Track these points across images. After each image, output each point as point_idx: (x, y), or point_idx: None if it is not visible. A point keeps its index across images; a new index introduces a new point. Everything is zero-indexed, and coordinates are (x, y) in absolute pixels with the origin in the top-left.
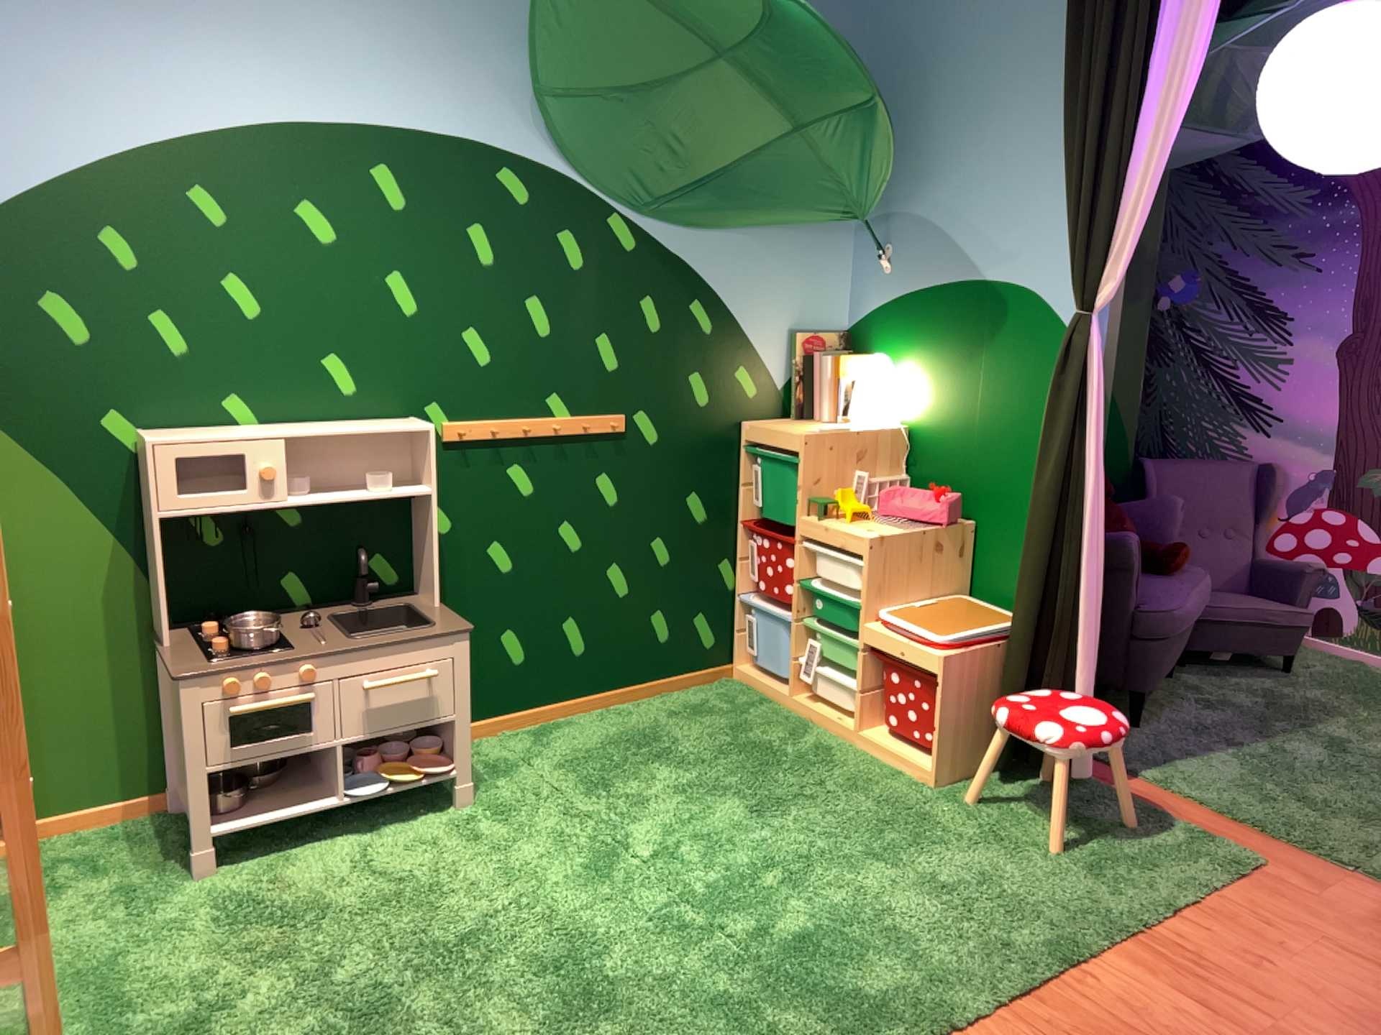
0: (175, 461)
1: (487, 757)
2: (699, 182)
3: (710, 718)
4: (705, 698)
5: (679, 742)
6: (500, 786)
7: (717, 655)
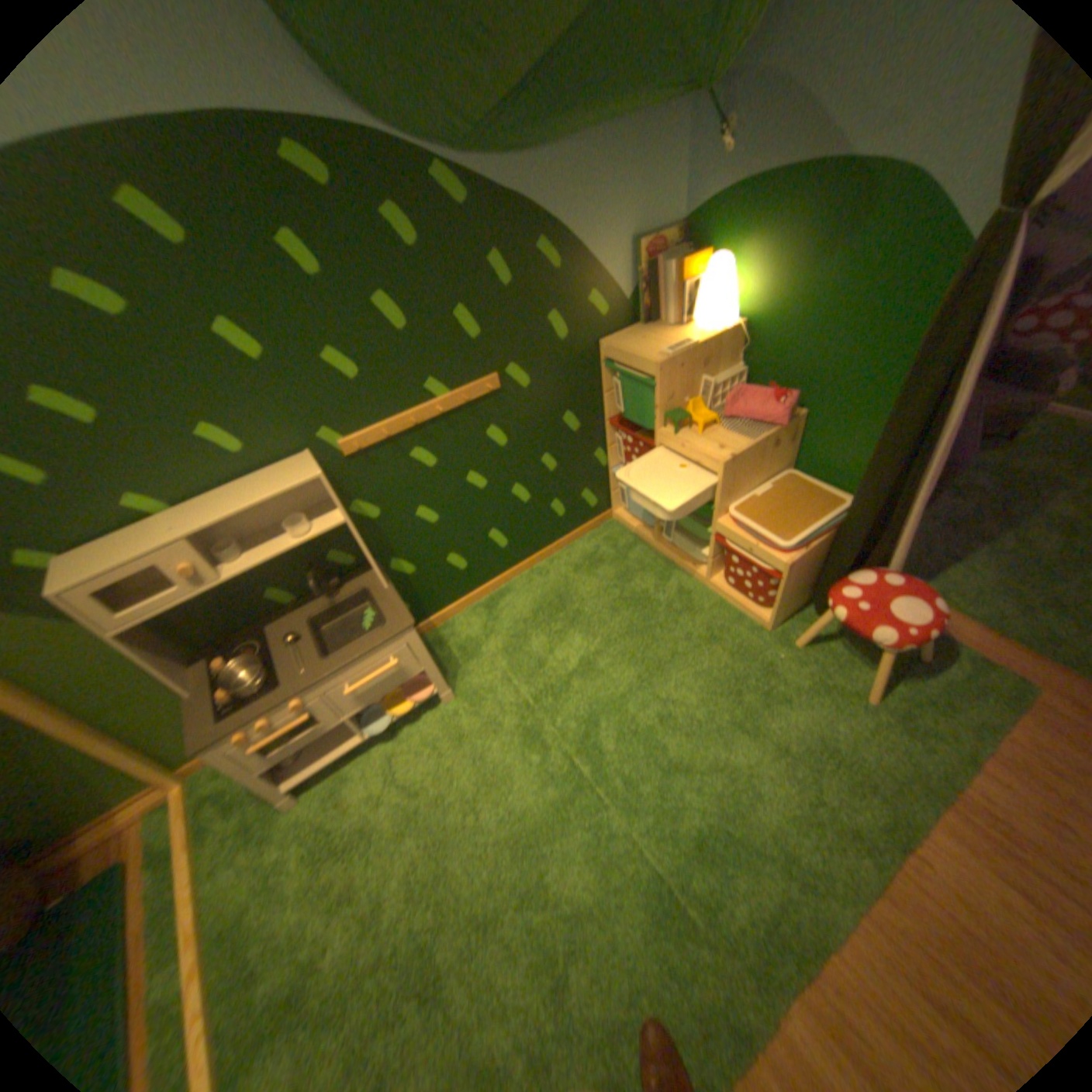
0: (91, 595)
1: (459, 636)
2: (520, 84)
3: (601, 566)
4: (594, 543)
5: (583, 599)
6: (470, 670)
7: (598, 508)
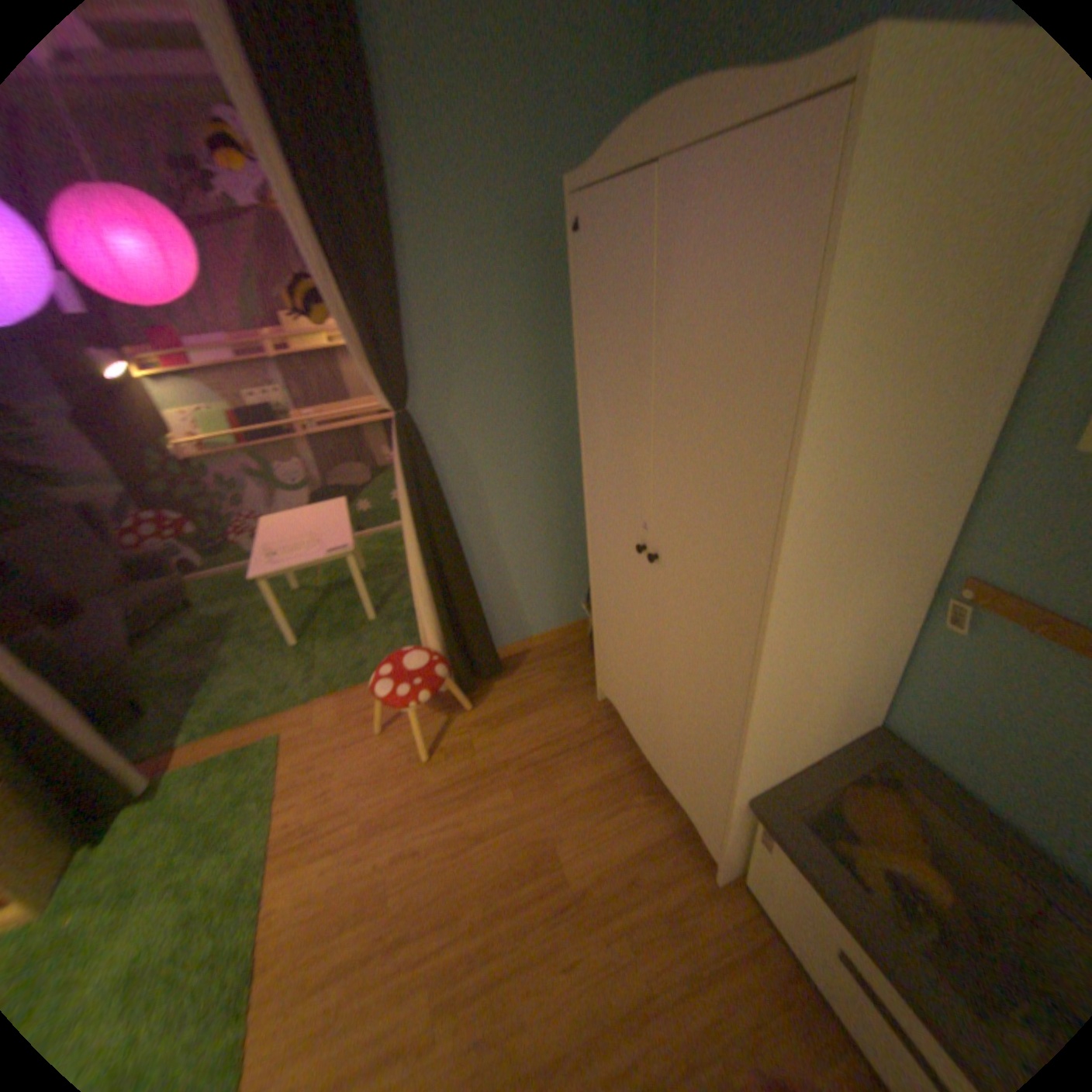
0: None
1: None
2: None
3: None
4: None
5: None
6: None
7: None
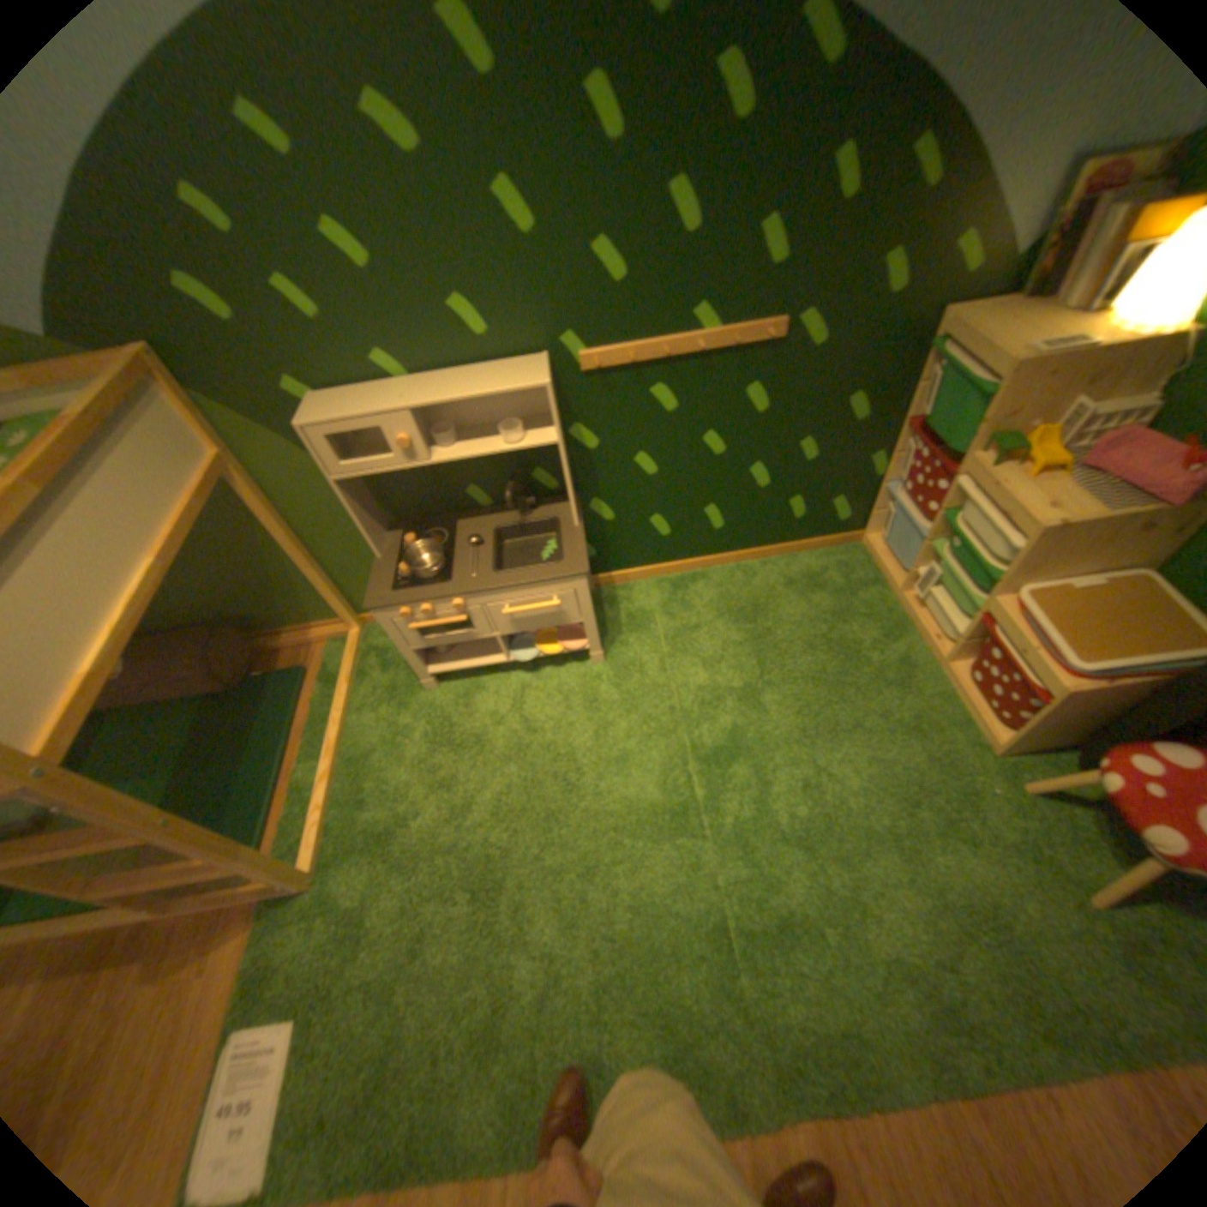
0: (325, 439)
1: (633, 605)
2: None
3: (819, 594)
4: (825, 564)
5: (781, 622)
6: (629, 643)
7: (849, 525)
